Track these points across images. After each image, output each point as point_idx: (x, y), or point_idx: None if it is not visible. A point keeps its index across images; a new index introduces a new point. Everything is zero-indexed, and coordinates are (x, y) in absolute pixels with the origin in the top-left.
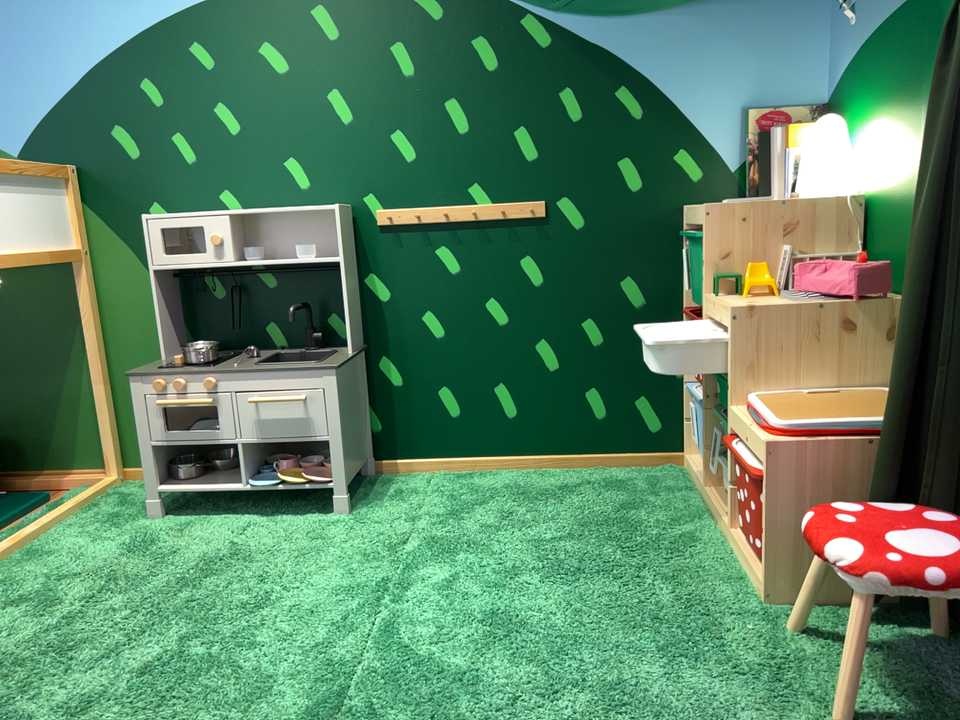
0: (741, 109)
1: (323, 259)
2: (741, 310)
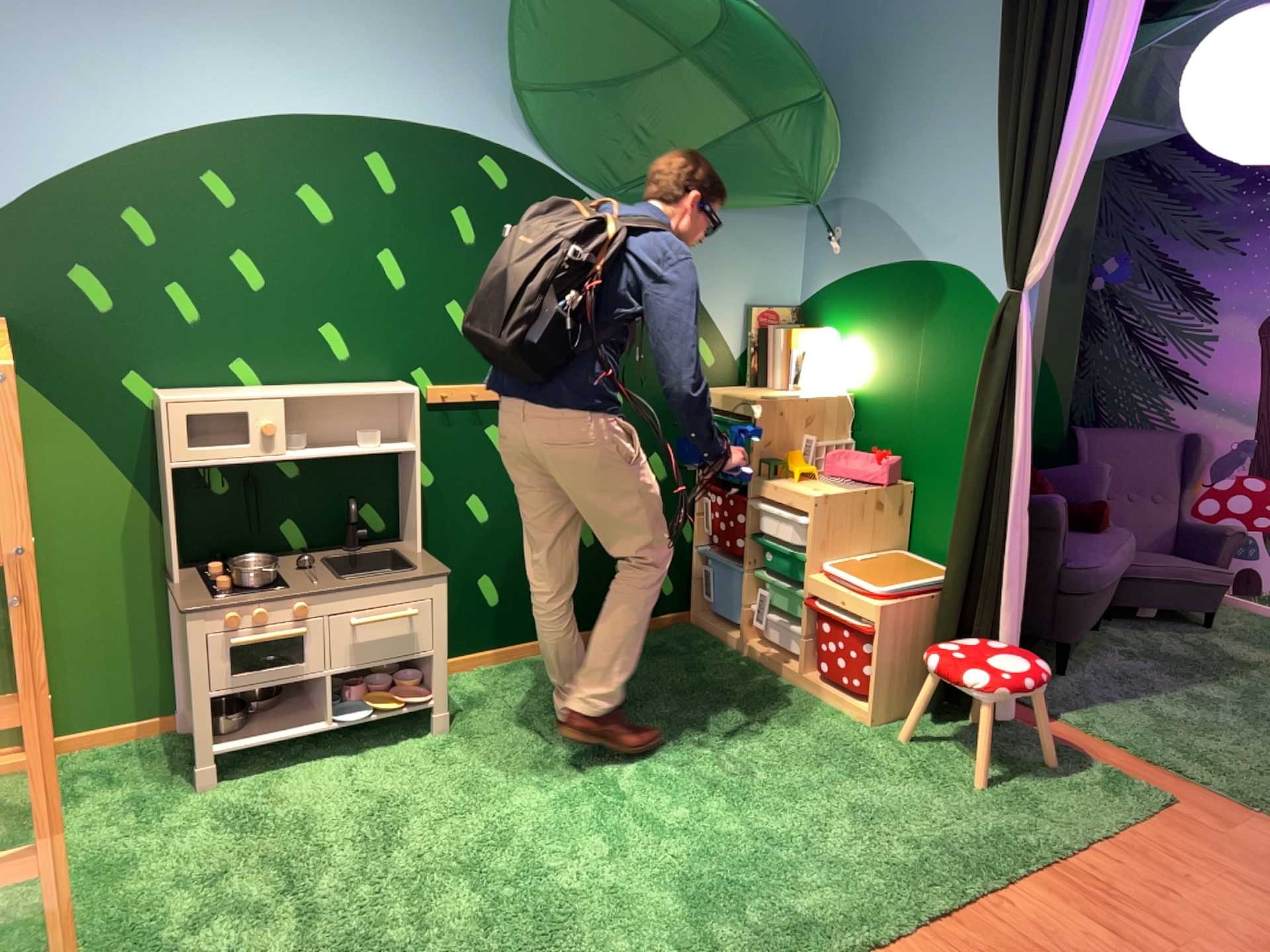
0: (742, 308)
1: (402, 450)
2: (816, 498)
